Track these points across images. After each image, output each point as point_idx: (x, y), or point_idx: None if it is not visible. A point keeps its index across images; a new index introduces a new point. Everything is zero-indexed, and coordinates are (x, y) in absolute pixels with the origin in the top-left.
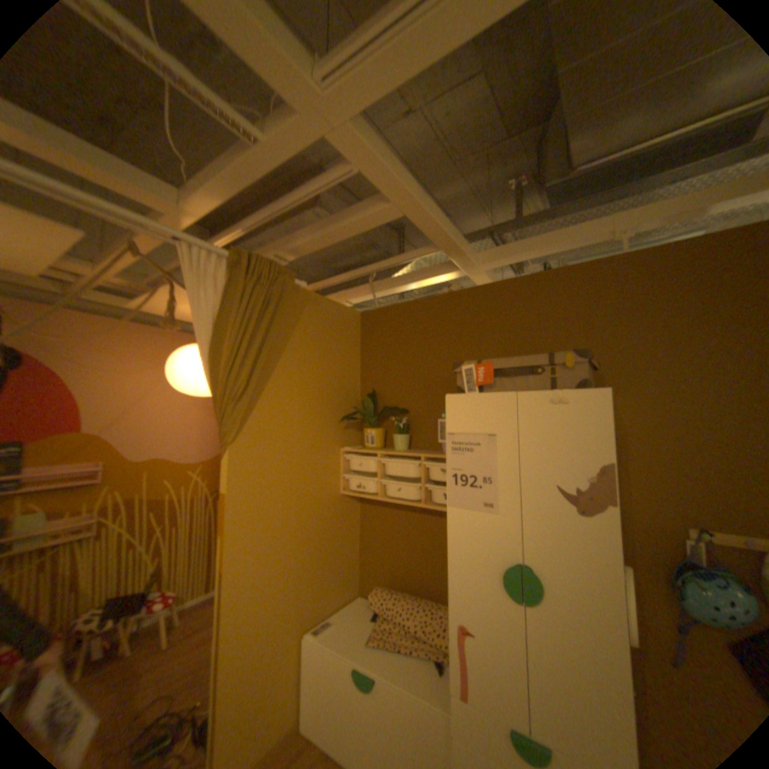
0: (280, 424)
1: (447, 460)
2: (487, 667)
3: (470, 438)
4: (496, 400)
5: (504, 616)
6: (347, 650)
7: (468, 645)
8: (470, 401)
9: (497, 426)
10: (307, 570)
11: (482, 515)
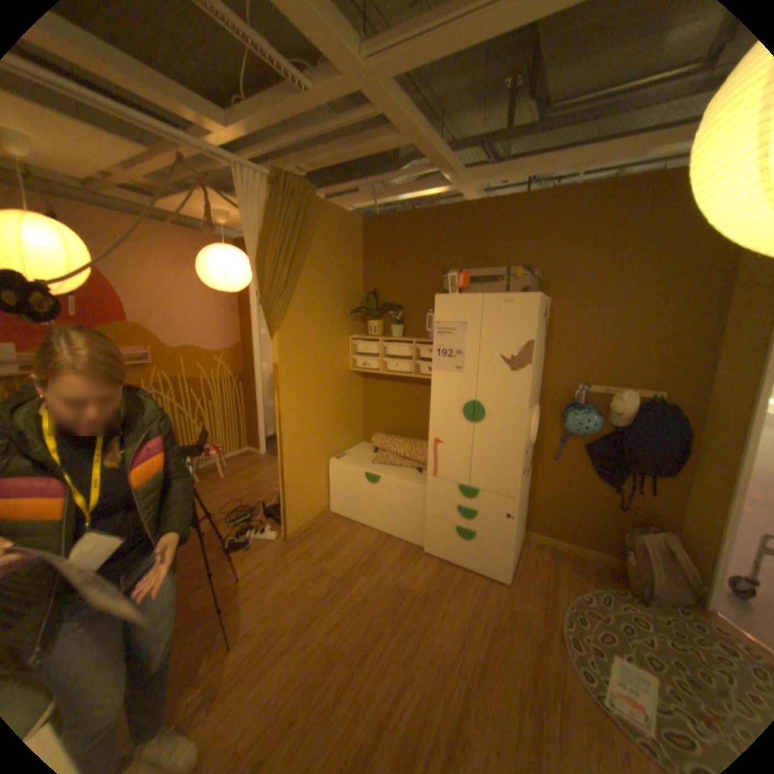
0: (307, 315)
1: (433, 341)
2: (449, 457)
3: (449, 325)
4: (469, 300)
5: (461, 430)
6: (360, 465)
7: (439, 448)
8: (451, 300)
9: (468, 317)
10: (329, 420)
11: (453, 374)
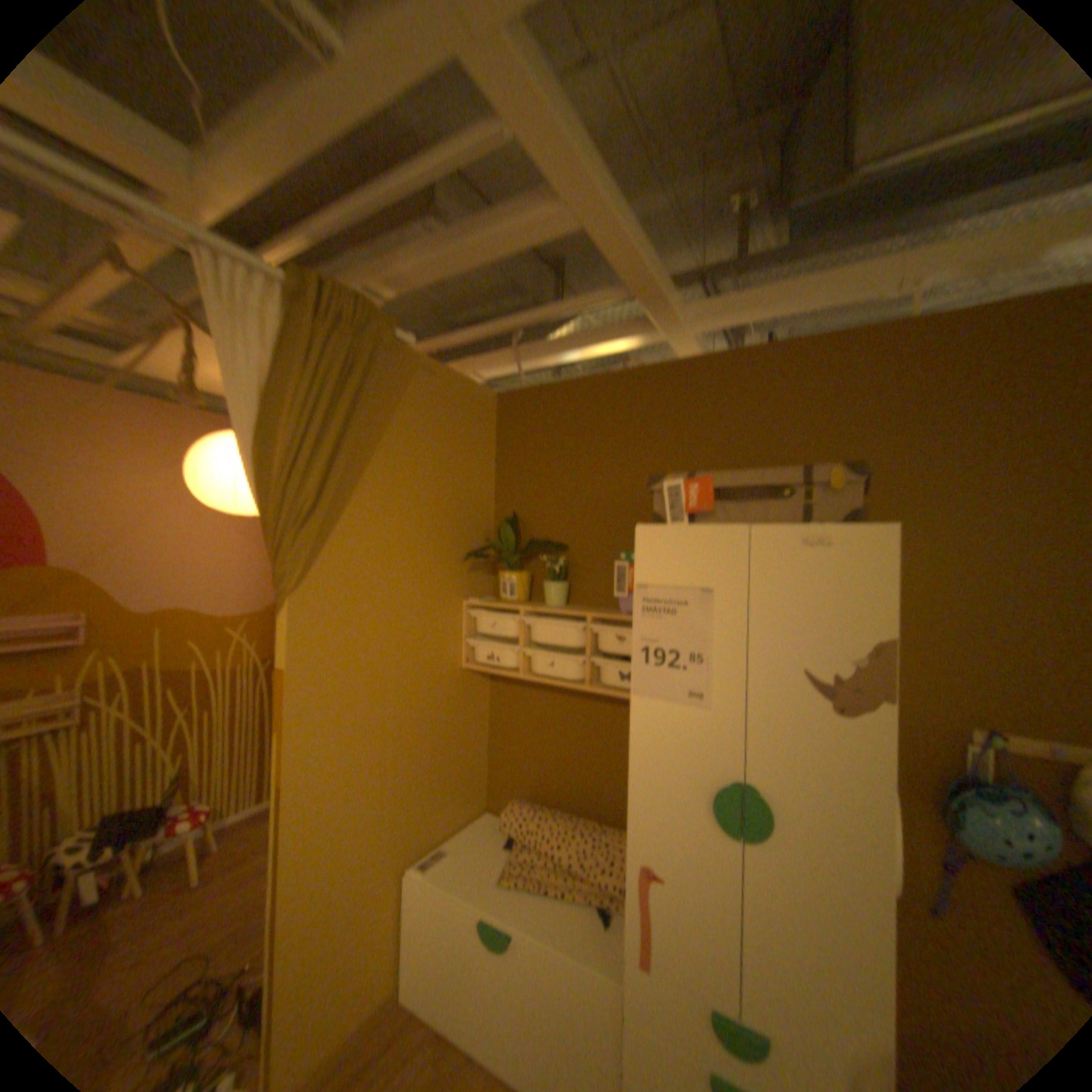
0: (372, 564)
1: (633, 627)
2: (681, 926)
3: (672, 594)
4: (716, 537)
5: (711, 857)
6: (469, 894)
7: (654, 895)
8: (674, 537)
9: (716, 577)
10: (410, 780)
11: (685, 710)
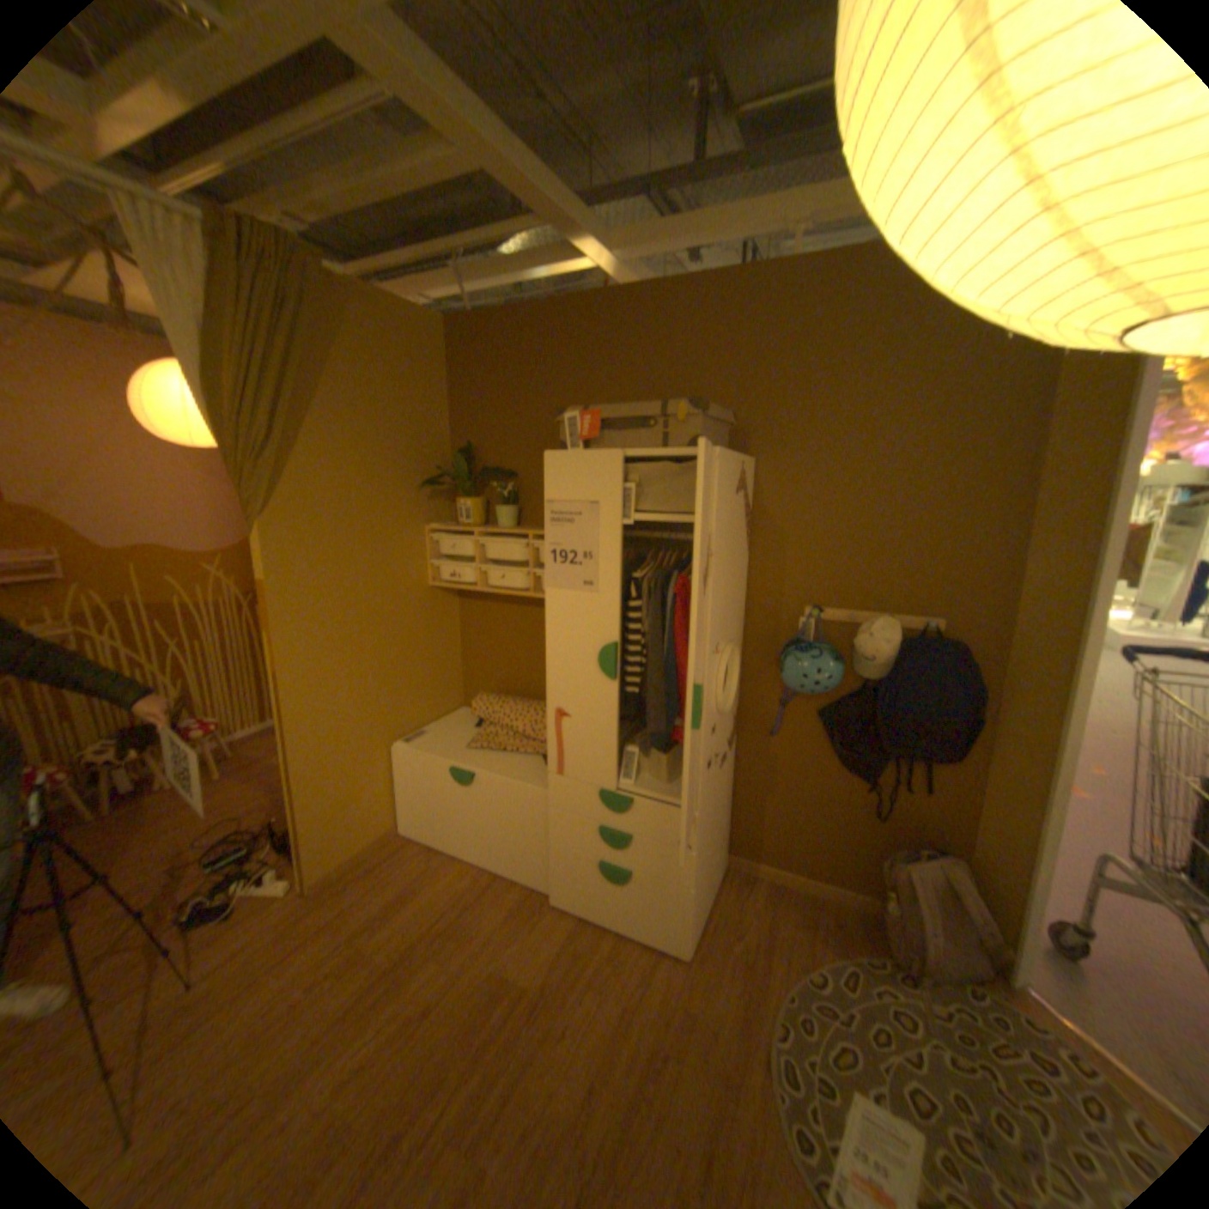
0: (329, 491)
1: (545, 535)
2: (581, 742)
3: (571, 507)
4: (600, 461)
5: (599, 694)
6: (444, 753)
7: (564, 726)
8: (571, 461)
9: (600, 492)
10: (389, 675)
11: (581, 595)
